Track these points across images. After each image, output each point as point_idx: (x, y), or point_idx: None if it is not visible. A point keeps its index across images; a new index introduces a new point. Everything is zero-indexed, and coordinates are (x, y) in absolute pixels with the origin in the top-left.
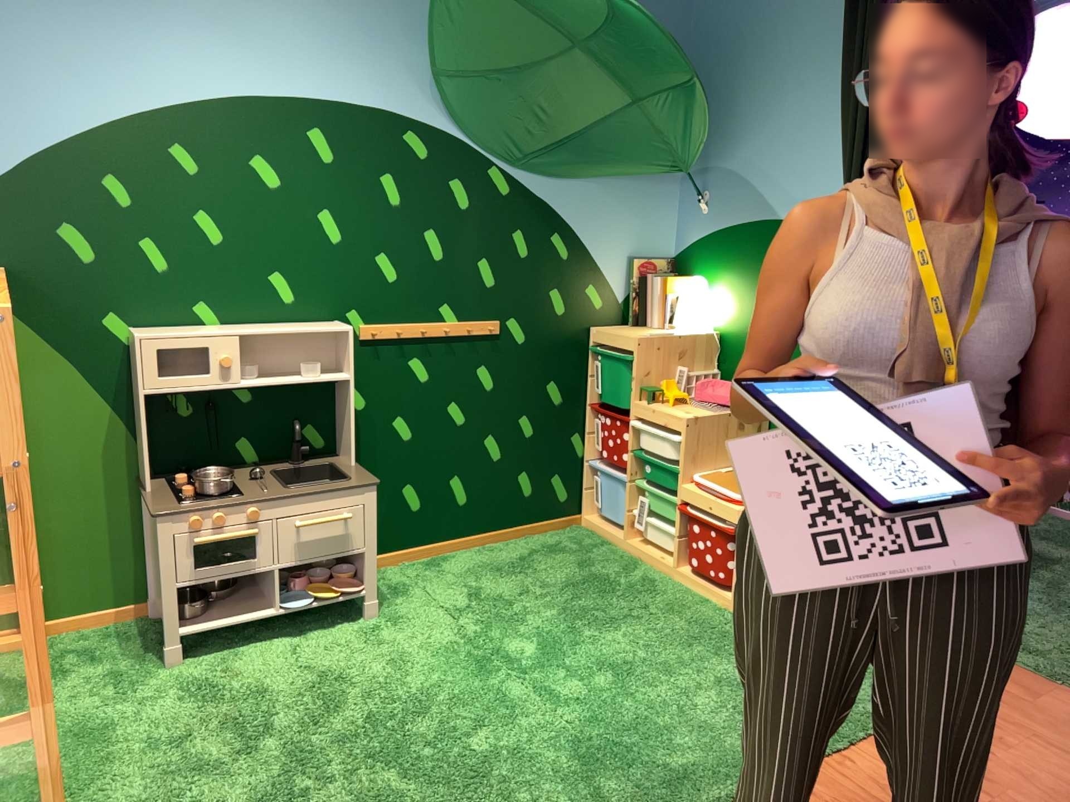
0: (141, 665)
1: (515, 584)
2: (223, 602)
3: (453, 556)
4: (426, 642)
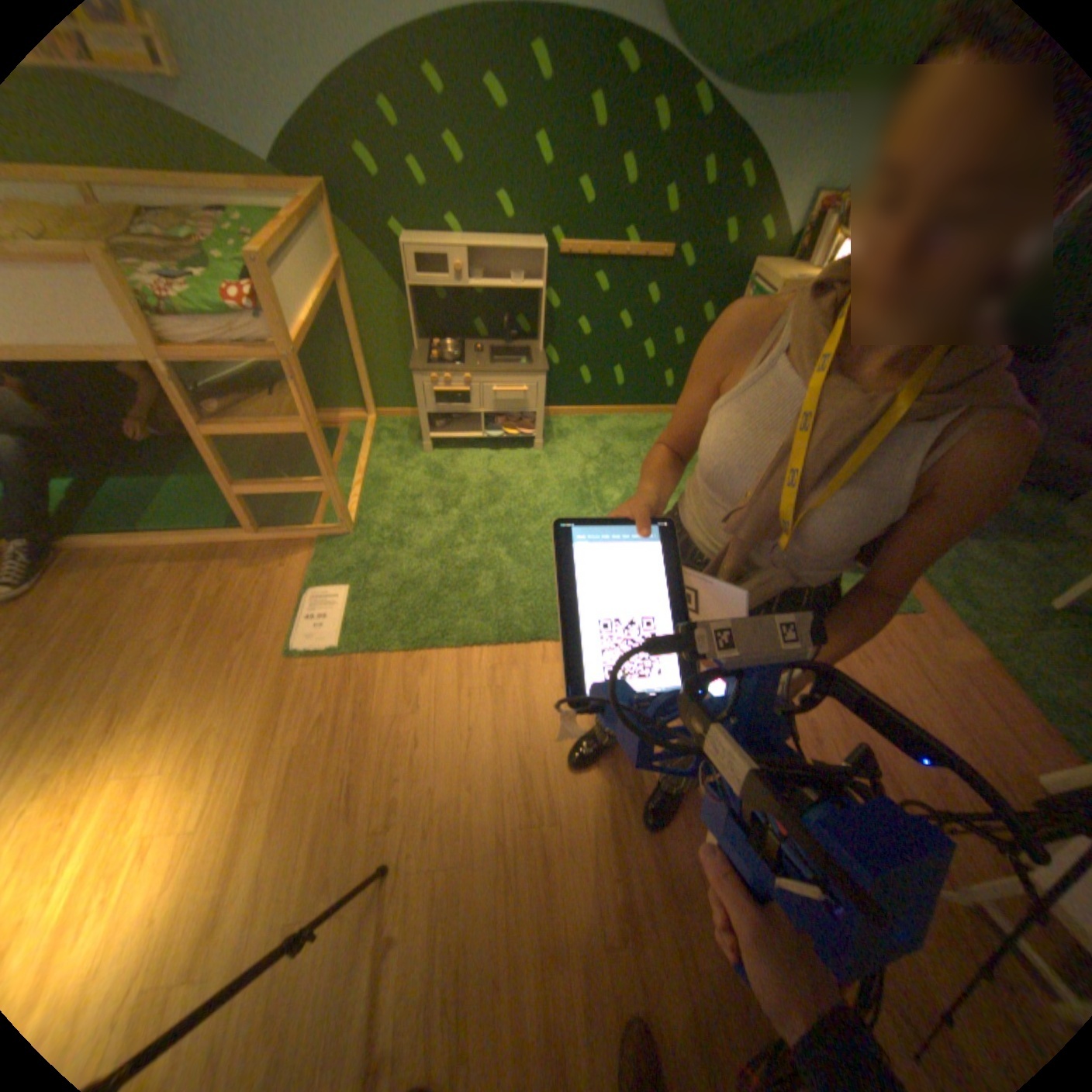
0: (407, 451)
1: (631, 452)
2: (453, 425)
3: (604, 421)
4: (556, 479)
